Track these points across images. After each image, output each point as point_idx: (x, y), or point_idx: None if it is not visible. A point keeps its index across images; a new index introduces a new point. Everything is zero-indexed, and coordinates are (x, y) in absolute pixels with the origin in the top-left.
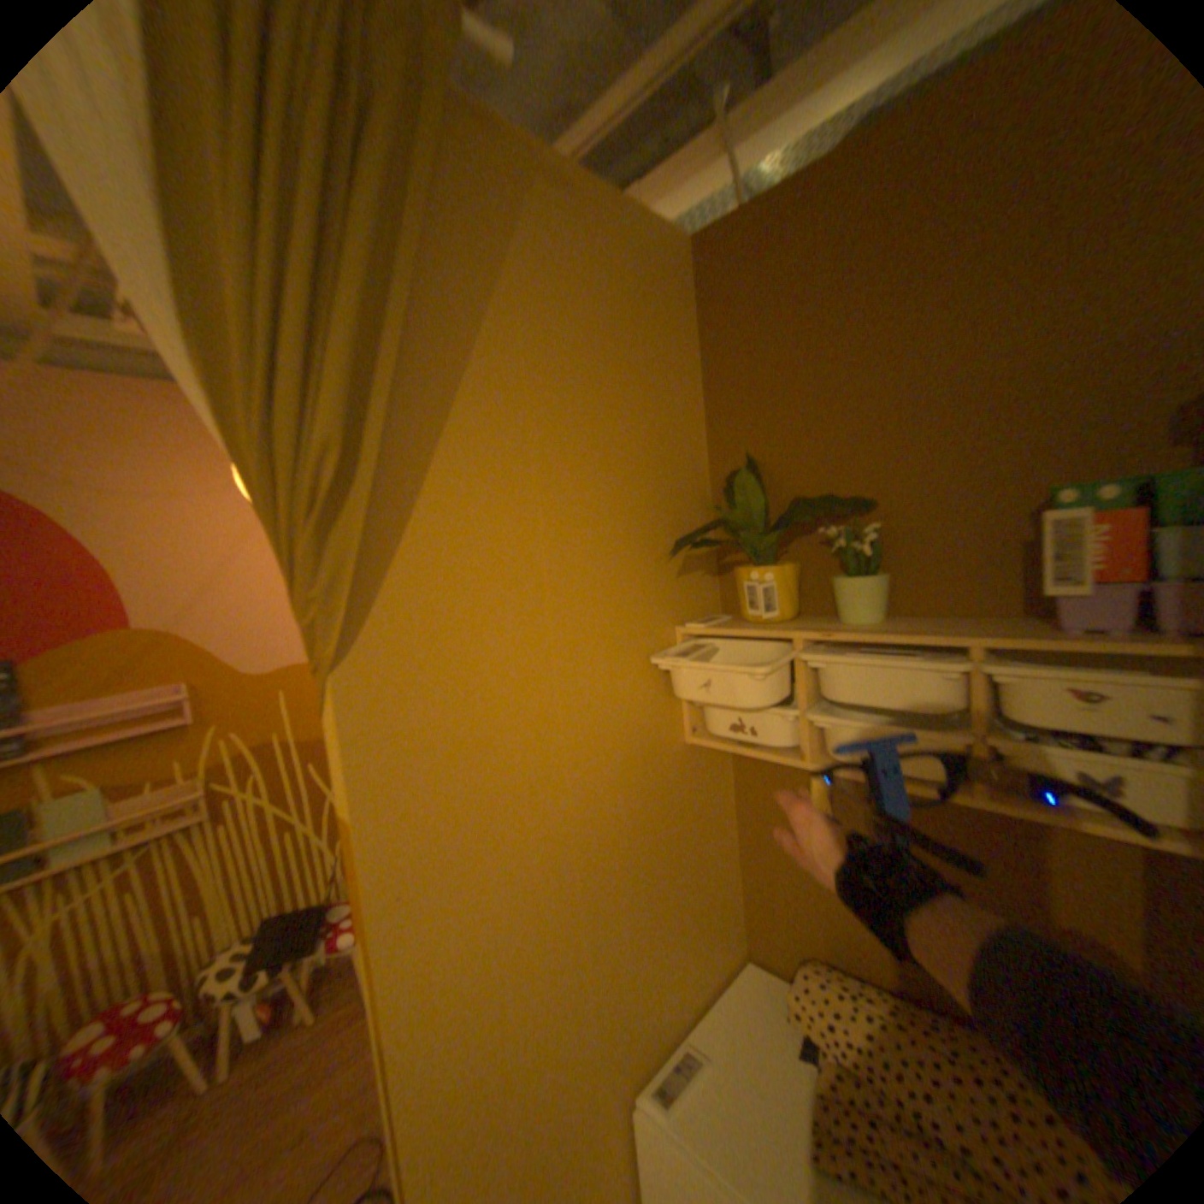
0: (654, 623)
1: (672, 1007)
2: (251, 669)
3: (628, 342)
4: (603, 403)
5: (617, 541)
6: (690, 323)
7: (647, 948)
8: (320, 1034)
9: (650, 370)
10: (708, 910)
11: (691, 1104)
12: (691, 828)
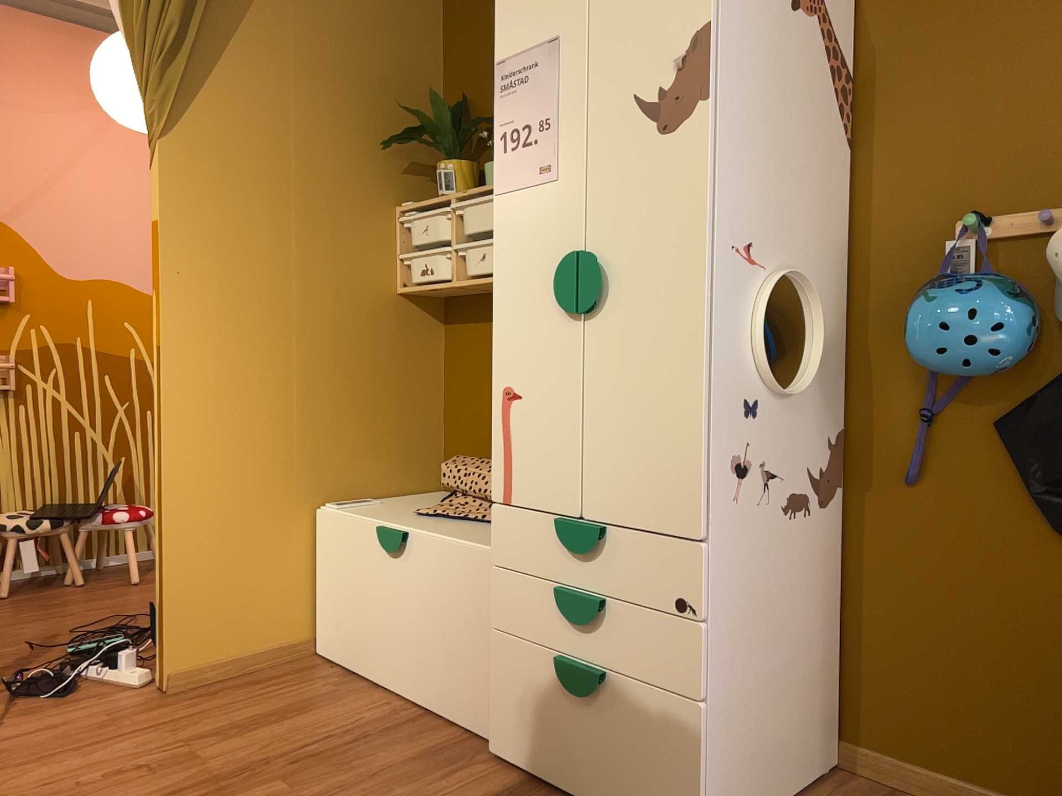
0: (377, 197)
1: (360, 473)
2: (69, 272)
3: (377, 8)
4: (351, 43)
5: (351, 132)
6: (437, 3)
7: (342, 415)
8: (87, 587)
9: (394, 29)
10: (403, 427)
11: (353, 507)
12: (394, 357)
